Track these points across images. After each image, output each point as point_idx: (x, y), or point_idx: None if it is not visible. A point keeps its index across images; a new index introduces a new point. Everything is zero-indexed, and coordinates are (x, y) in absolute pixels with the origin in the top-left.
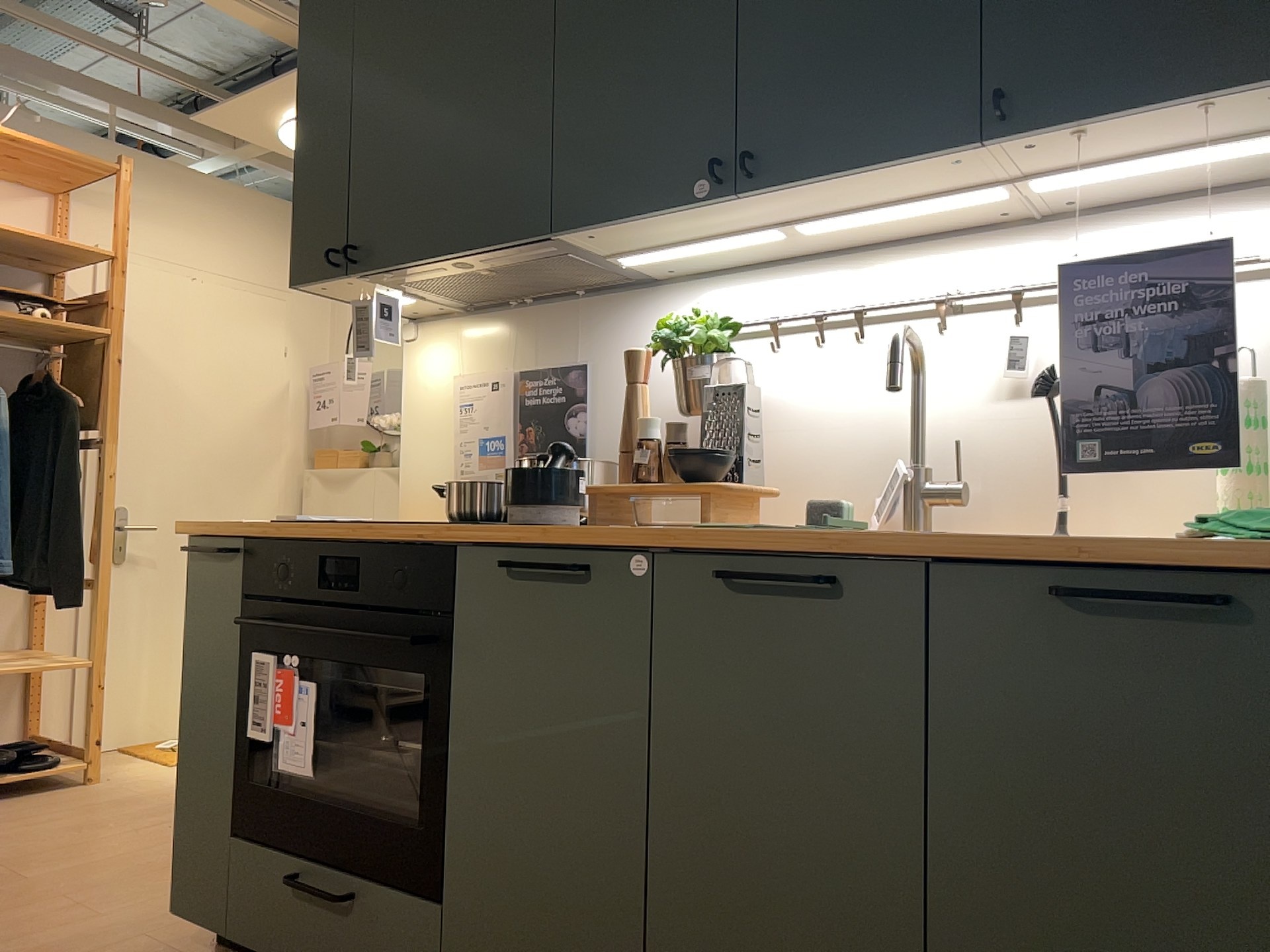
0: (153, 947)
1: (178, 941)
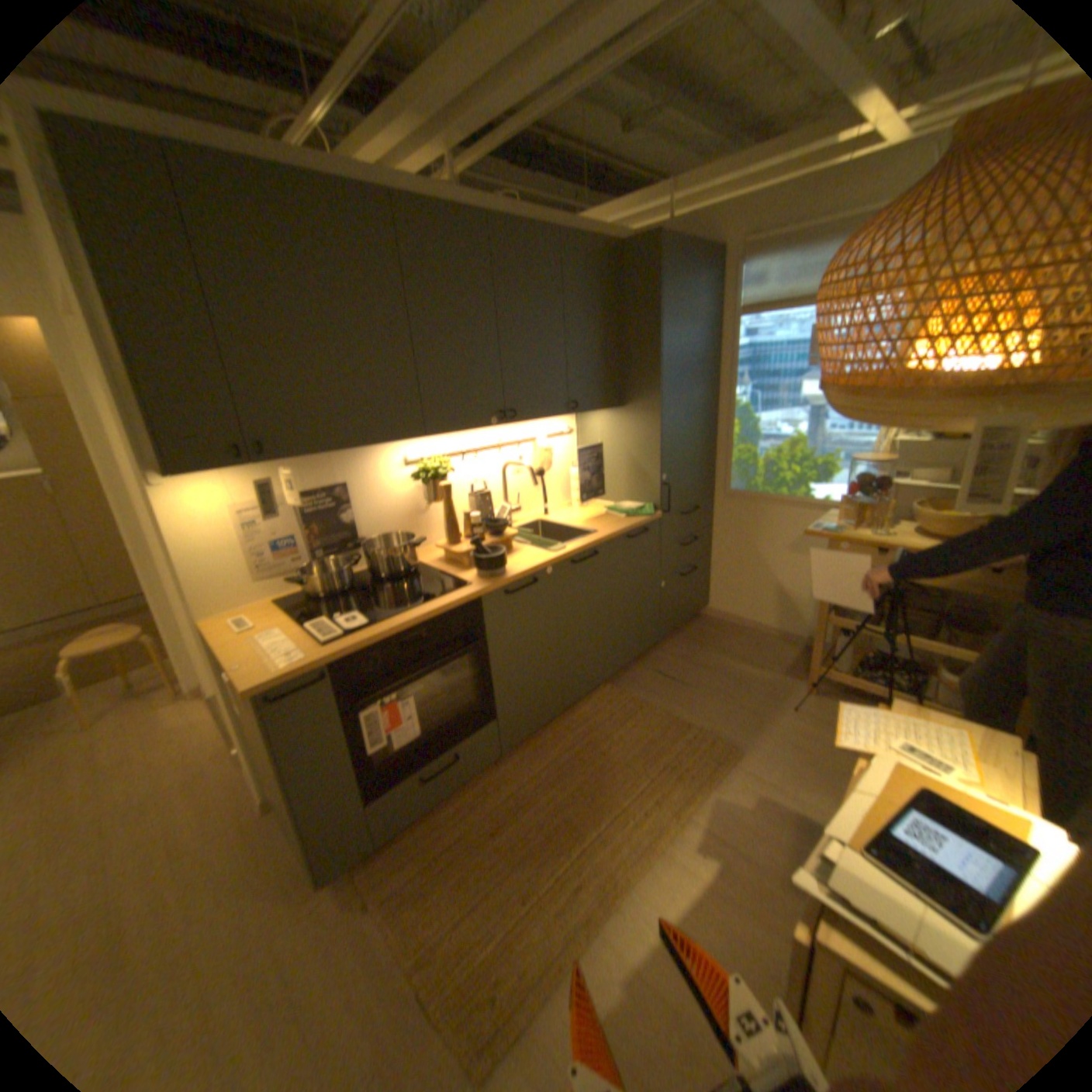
0: (291, 932)
1: (289, 918)
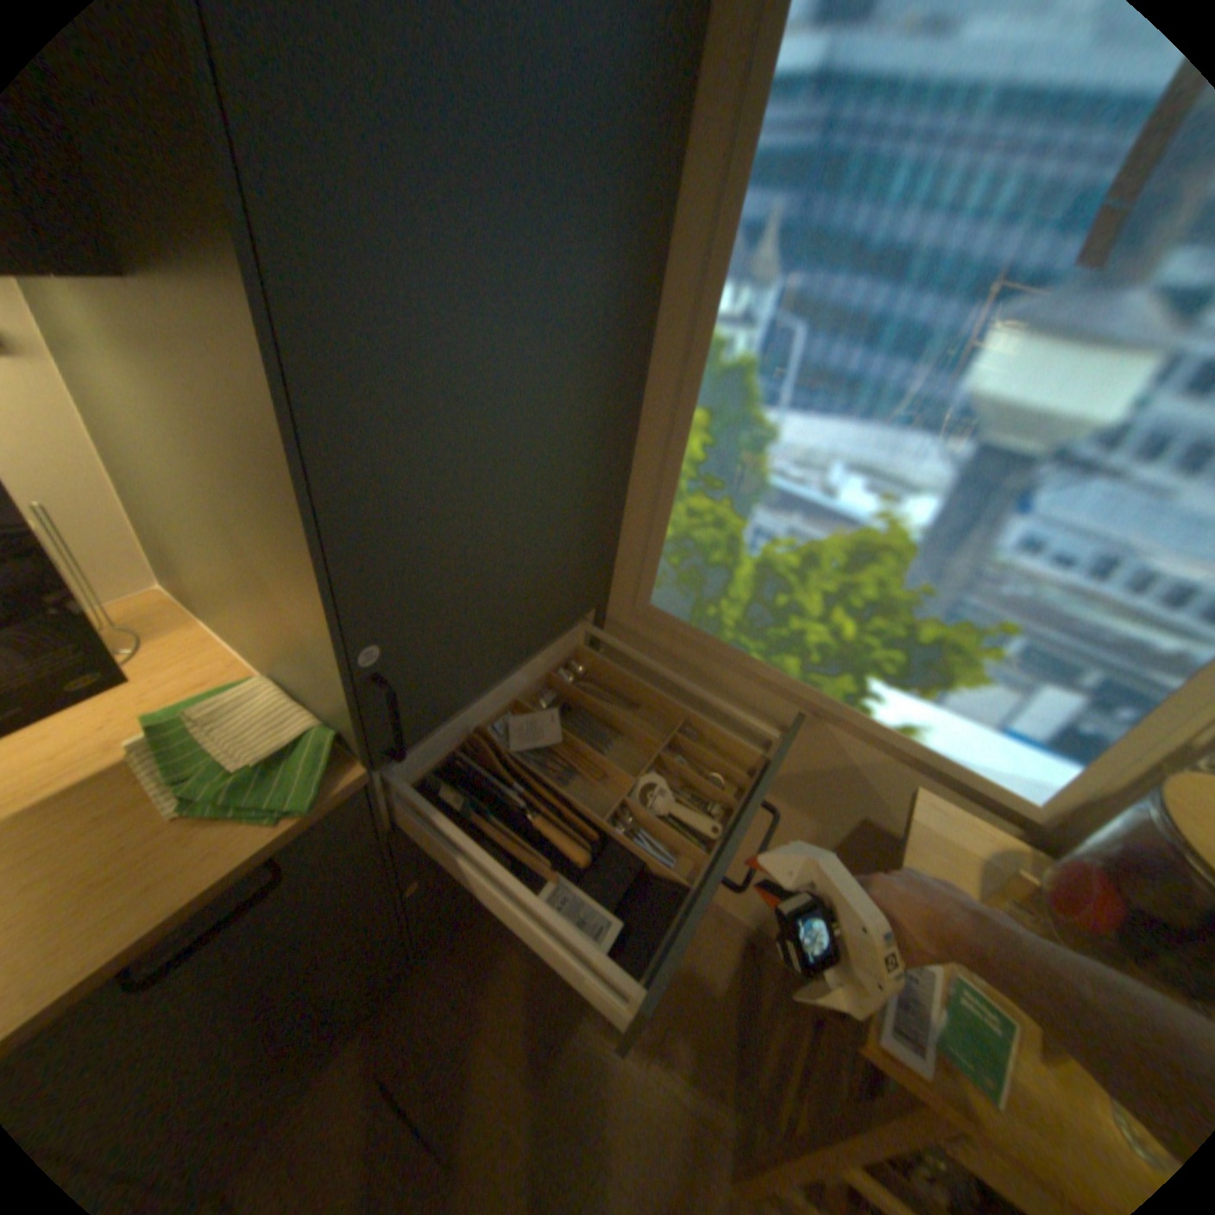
0: None
1: None
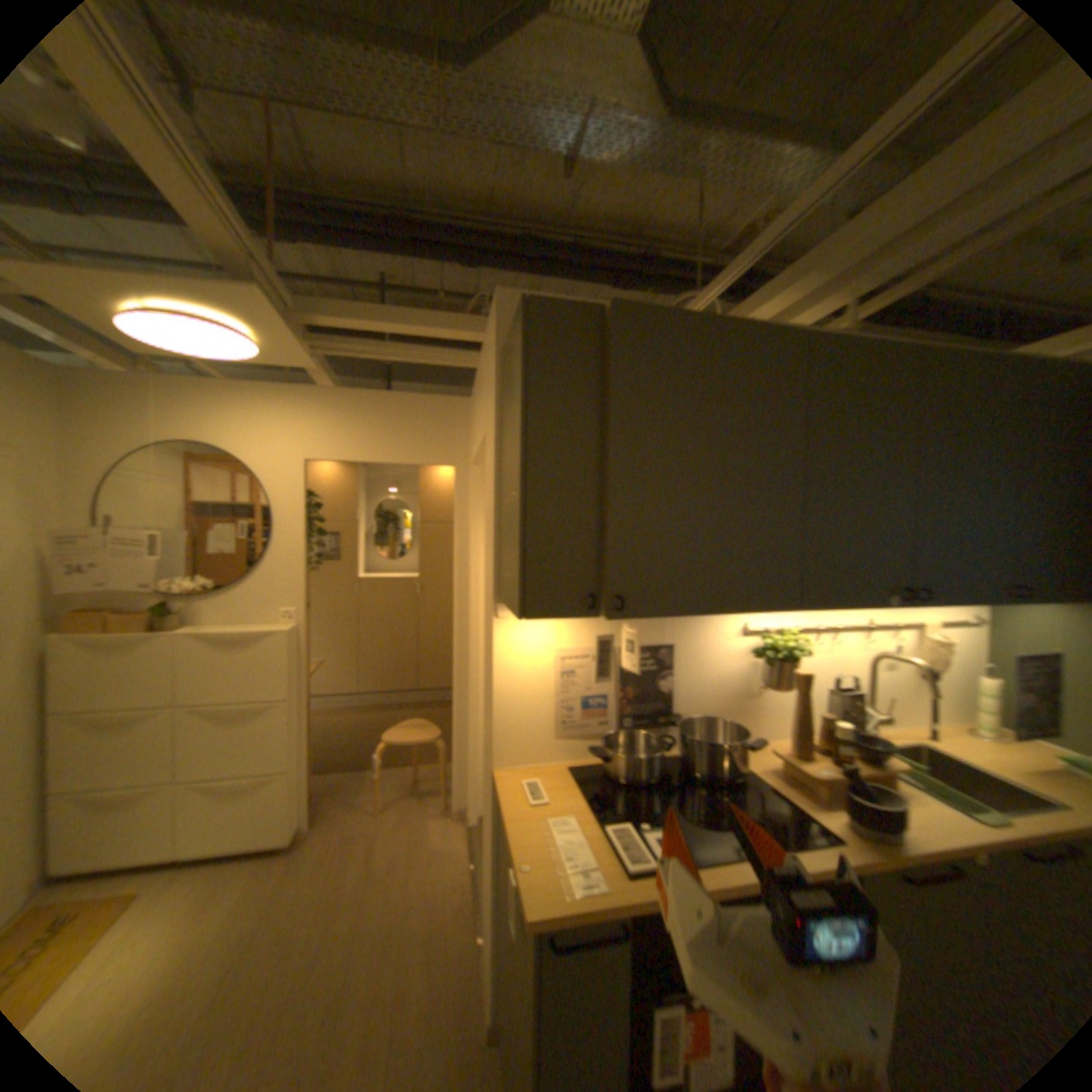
0: None
1: None
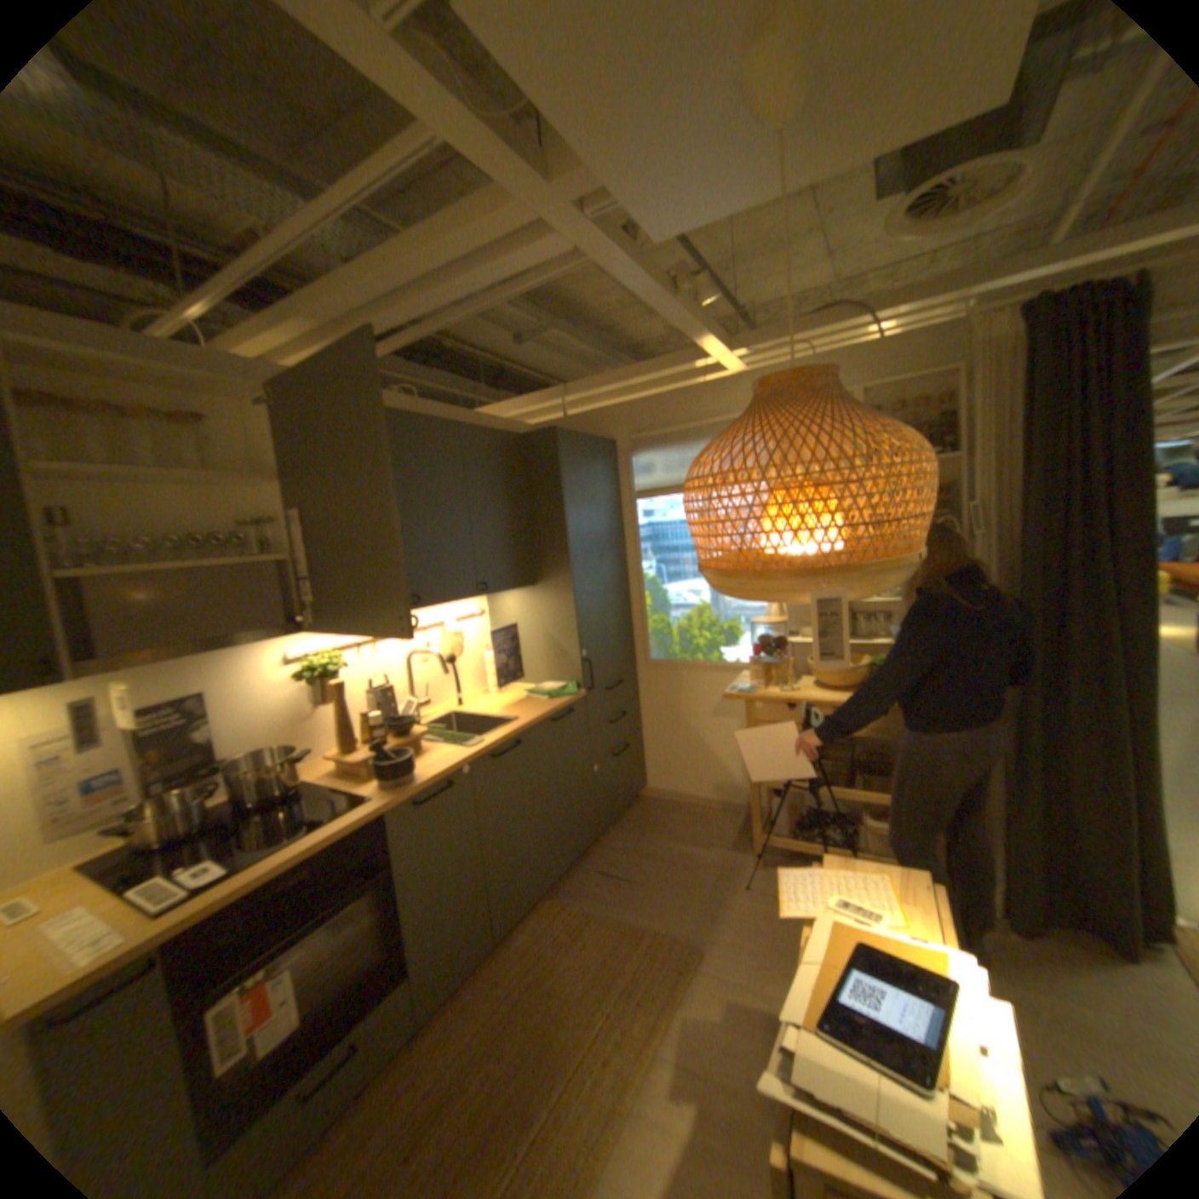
0: None
1: None
